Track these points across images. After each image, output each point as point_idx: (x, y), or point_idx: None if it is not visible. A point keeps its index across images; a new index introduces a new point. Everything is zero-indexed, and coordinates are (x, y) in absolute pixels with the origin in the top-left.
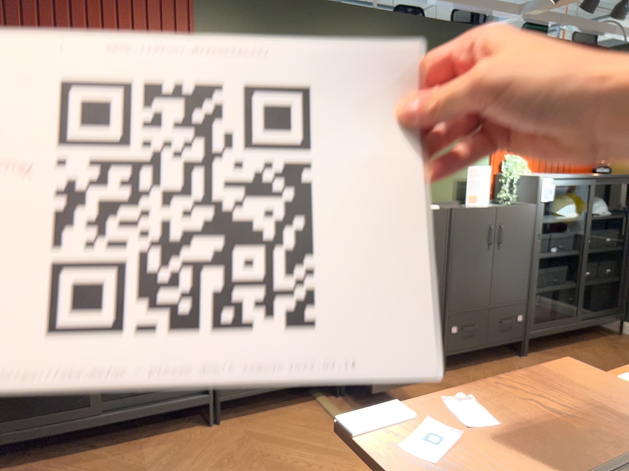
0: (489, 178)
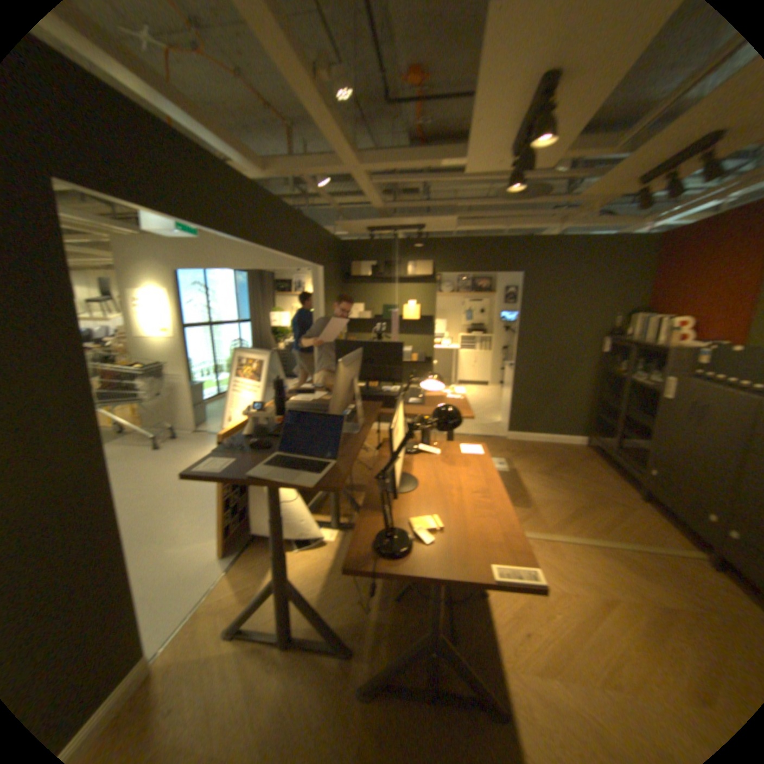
0: None
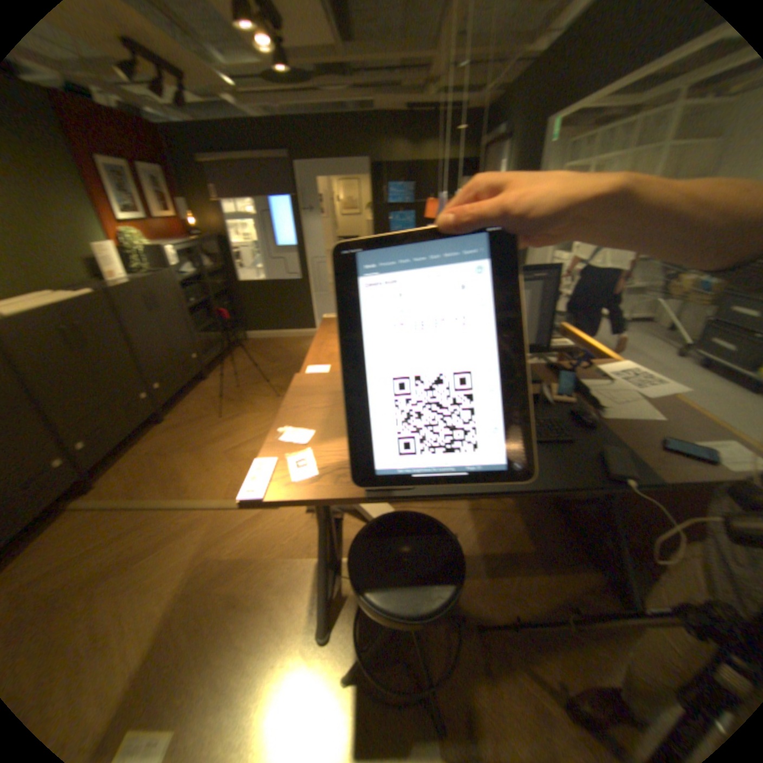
0: (113, 252)
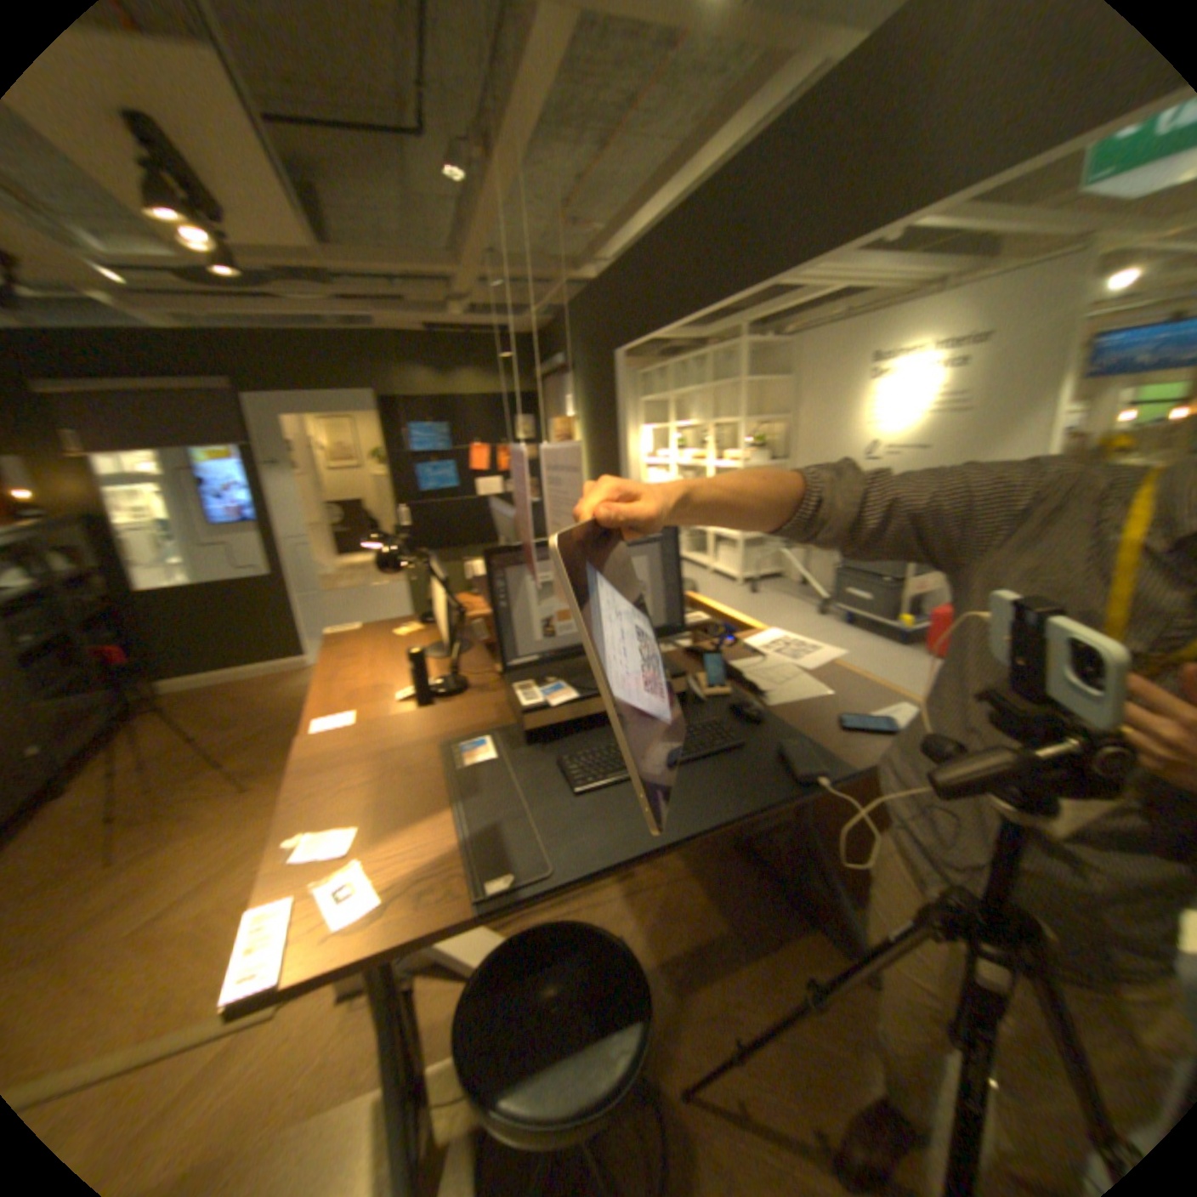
0: None
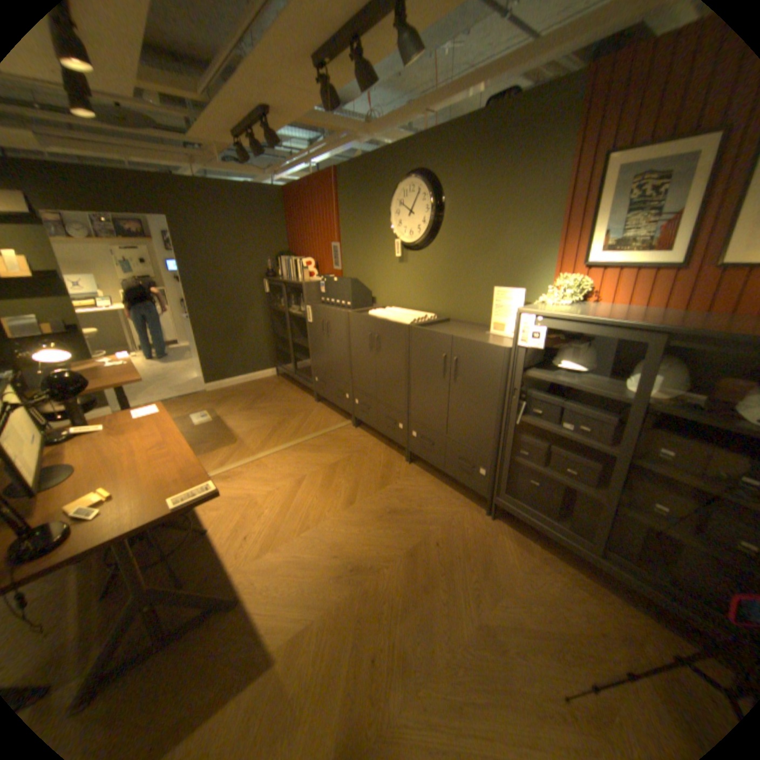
0: (522, 304)
